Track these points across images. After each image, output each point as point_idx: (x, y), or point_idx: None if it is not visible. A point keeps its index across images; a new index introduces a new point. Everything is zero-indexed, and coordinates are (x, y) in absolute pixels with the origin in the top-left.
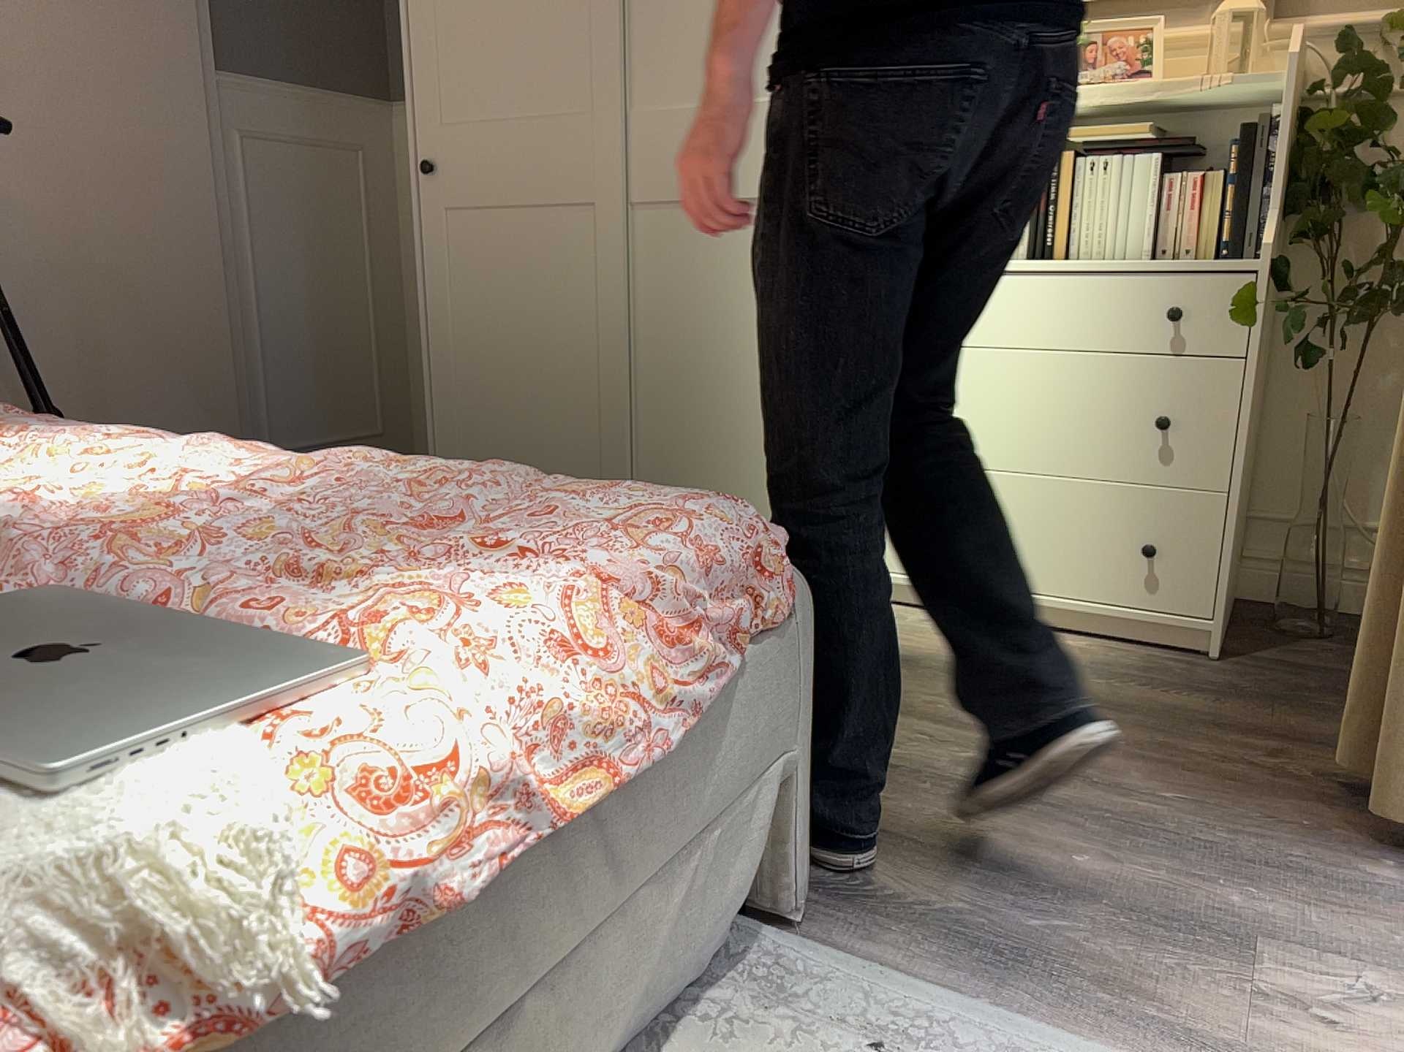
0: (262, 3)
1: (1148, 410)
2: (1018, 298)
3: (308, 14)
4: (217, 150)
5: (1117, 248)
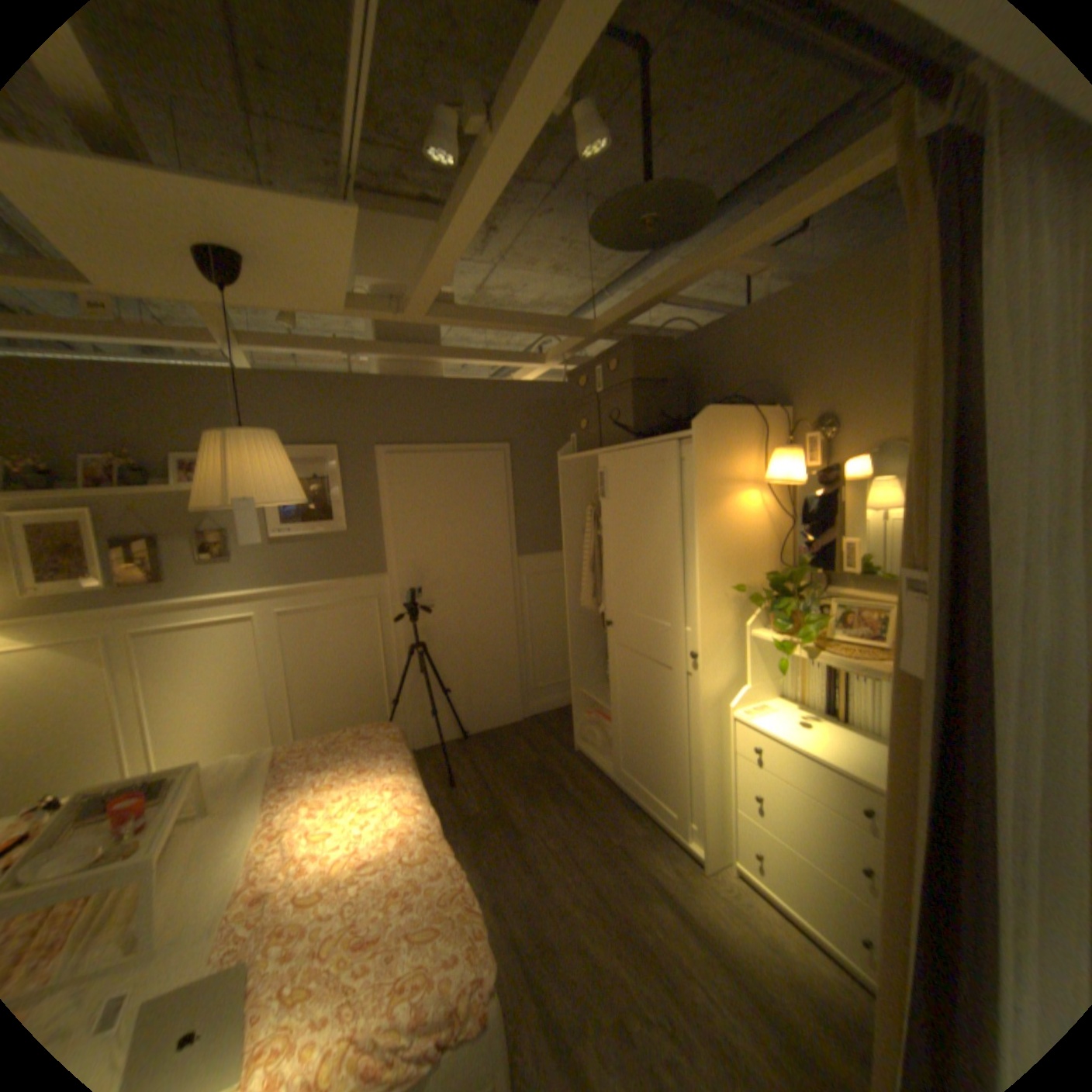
0: (535, 529)
1: (861, 860)
2: (788, 762)
3: (554, 527)
4: (514, 586)
5: (875, 729)
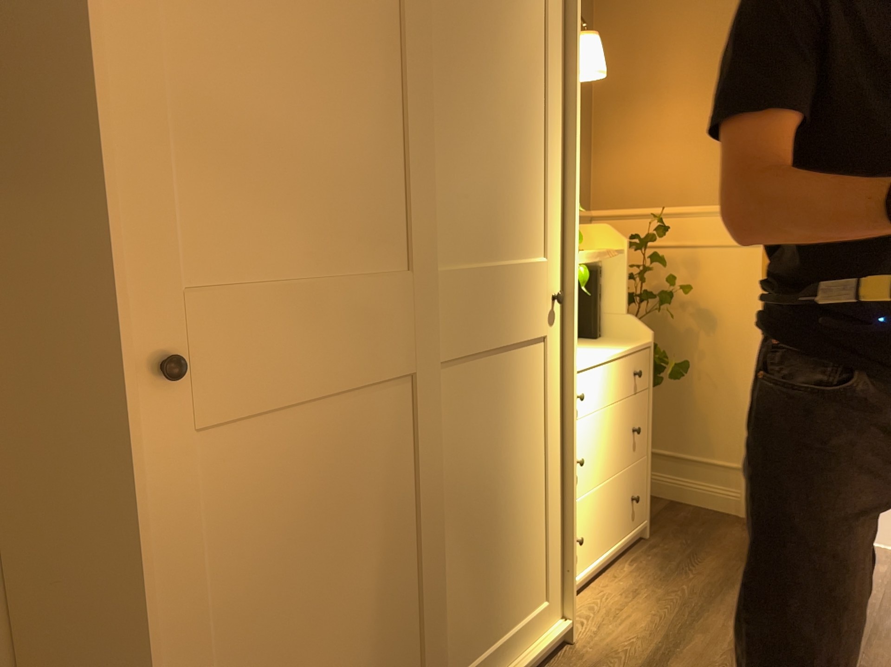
0: None
1: (631, 425)
2: (597, 381)
3: None
4: None
5: None
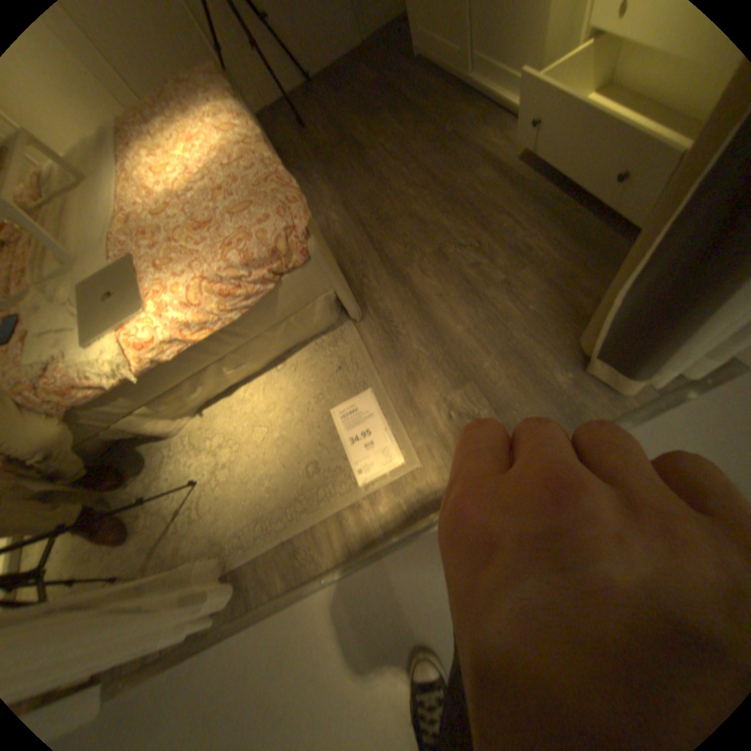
0: None
1: None
2: None
3: None
4: None
5: None
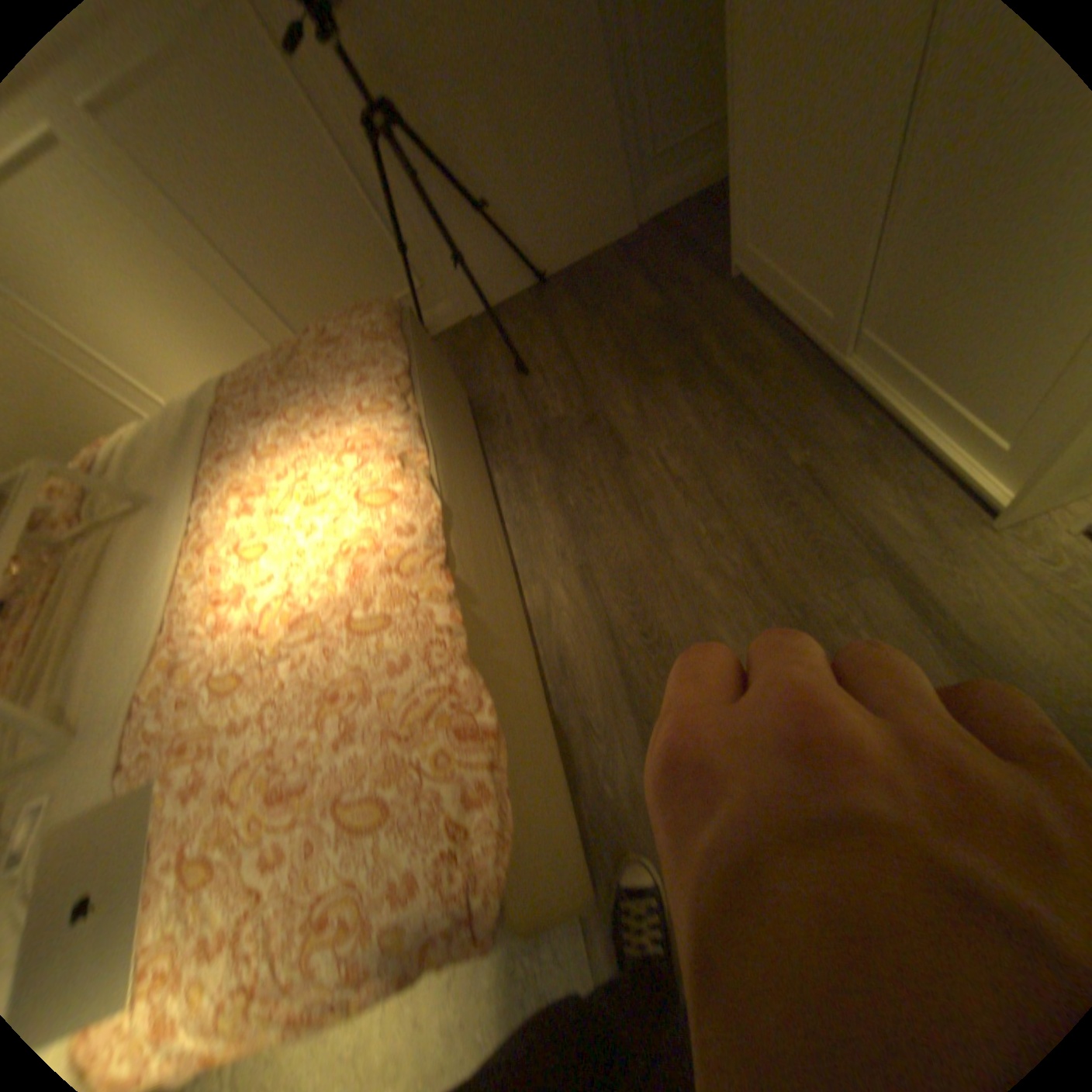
0: None
1: None
2: None
3: None
4: None
5: None
